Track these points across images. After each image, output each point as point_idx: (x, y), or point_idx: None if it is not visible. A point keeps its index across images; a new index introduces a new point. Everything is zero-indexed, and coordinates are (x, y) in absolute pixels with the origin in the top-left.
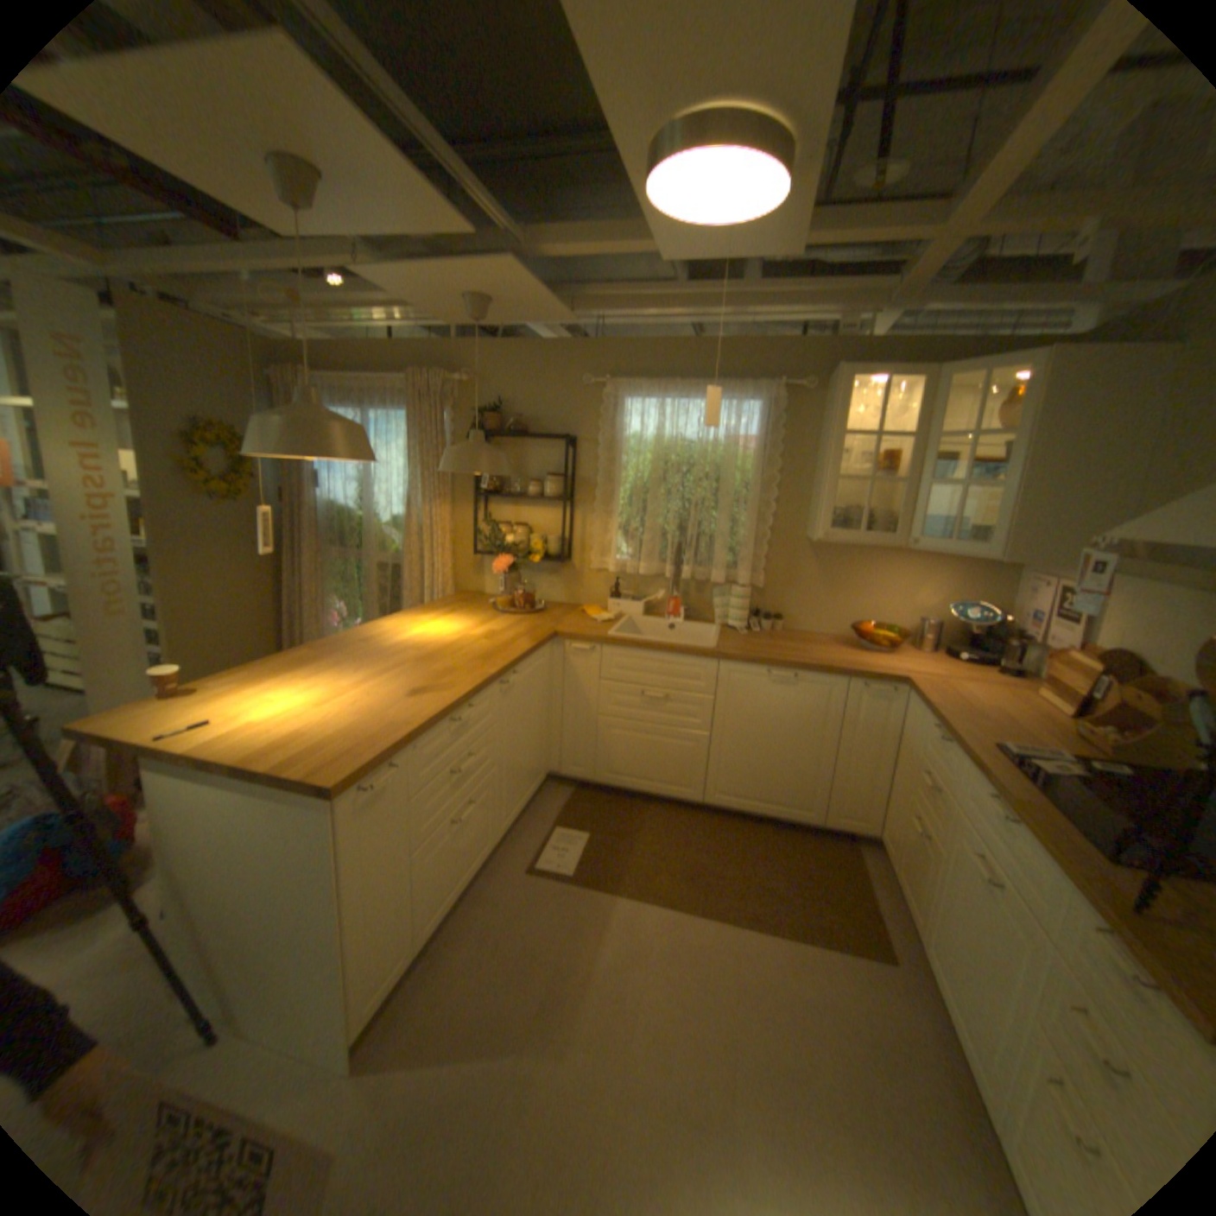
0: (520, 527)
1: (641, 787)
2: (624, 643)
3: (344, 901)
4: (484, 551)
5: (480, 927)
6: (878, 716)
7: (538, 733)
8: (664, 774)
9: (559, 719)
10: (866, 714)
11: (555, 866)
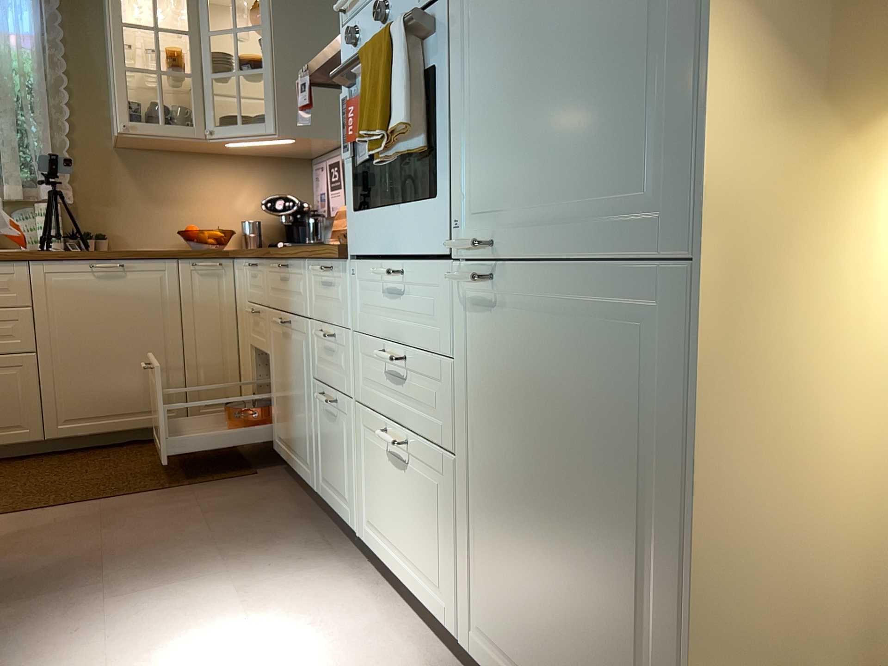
0: None
1: None
2: None
3: None
4: None
5: None
6: (211, 292)
7: None
8: None
9: None
10: (200, 293)
11: None
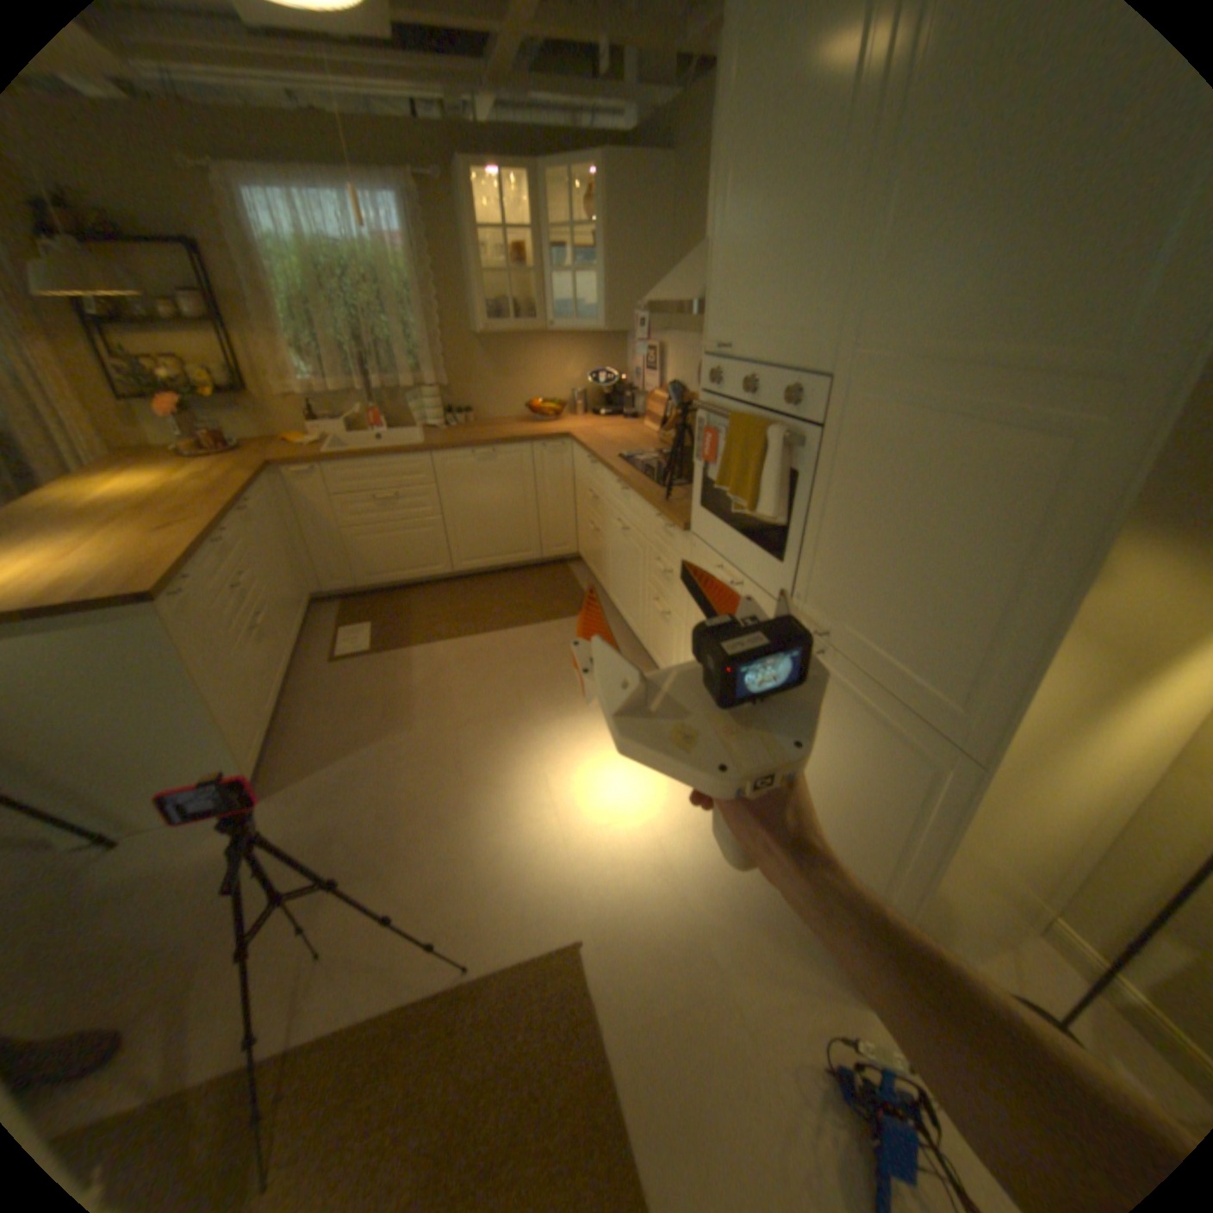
0: (168, 358)
1: (400, 577)
2: (342, 457)
3: (199, 681)
4: (131, 394)
5: (309, 702)
6: (556, 467)
7: (289, 558)
8: (416, 561)
9: (303, 544)
10: (548, 468)
11: (351, 649)
